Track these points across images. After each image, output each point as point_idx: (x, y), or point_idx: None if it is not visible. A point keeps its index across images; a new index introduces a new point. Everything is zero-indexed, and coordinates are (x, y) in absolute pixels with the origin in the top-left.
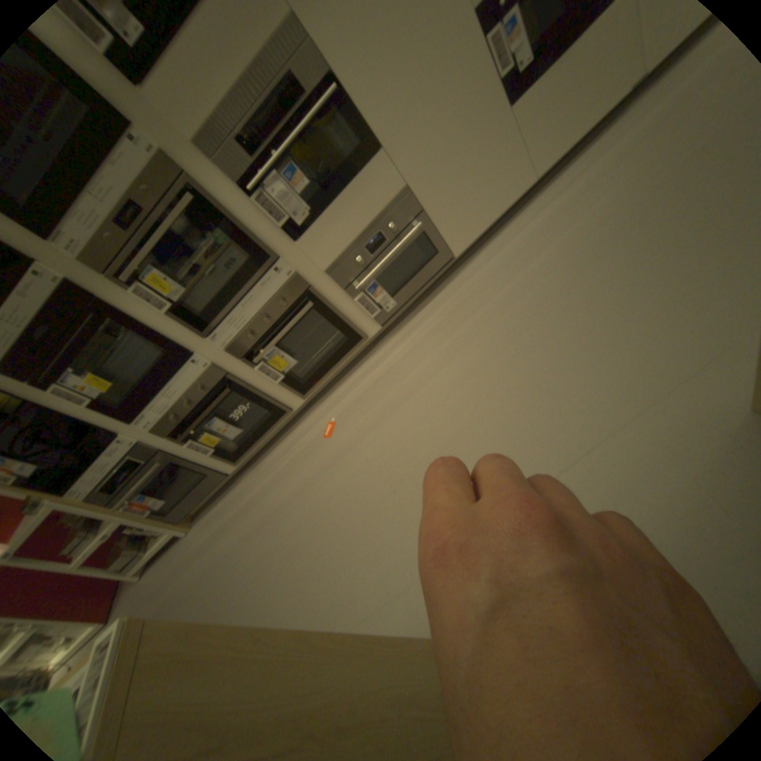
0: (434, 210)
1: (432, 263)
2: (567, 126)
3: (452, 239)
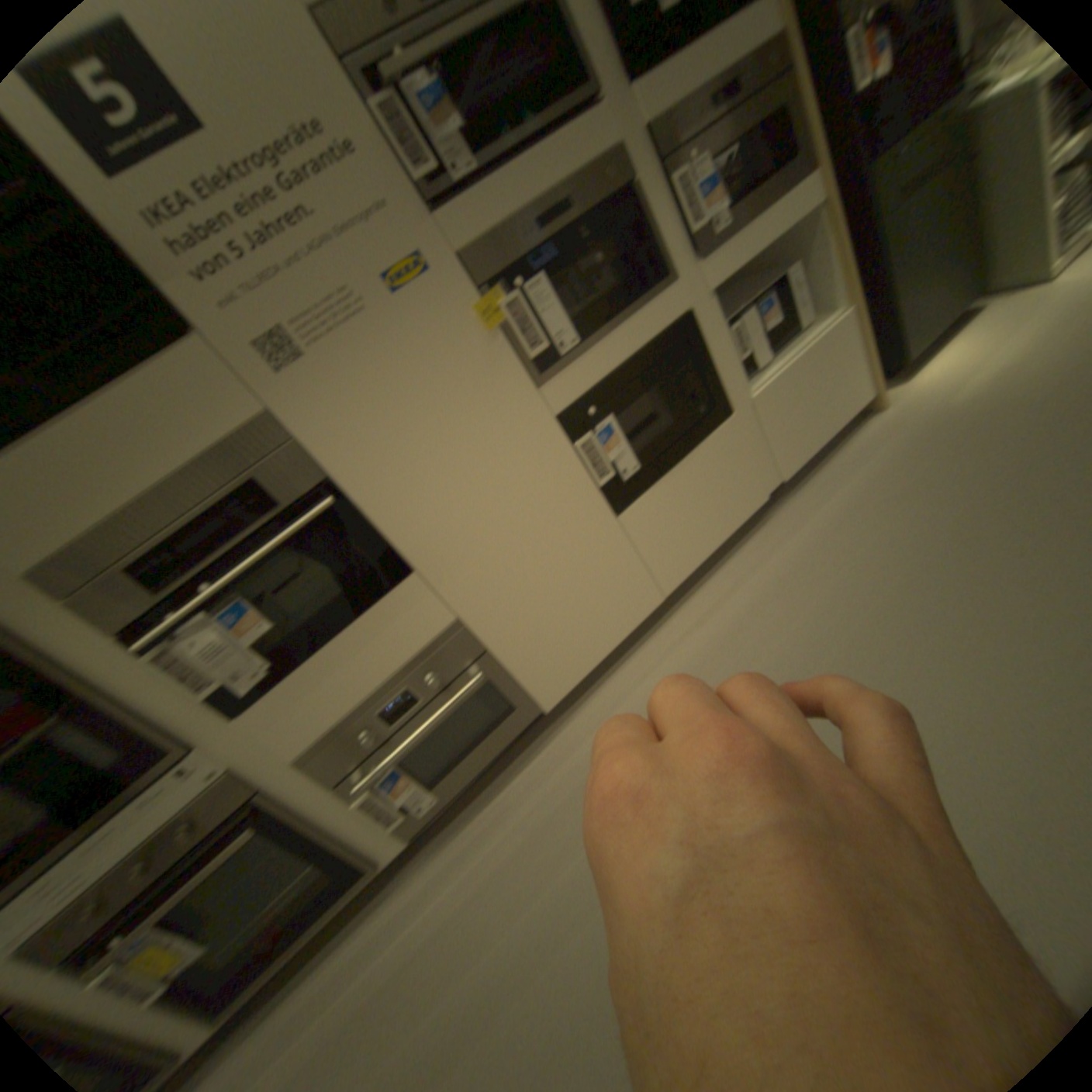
0: (507, 648)
1: (506, 724)
2: (697, 537)
3: (539, 686)
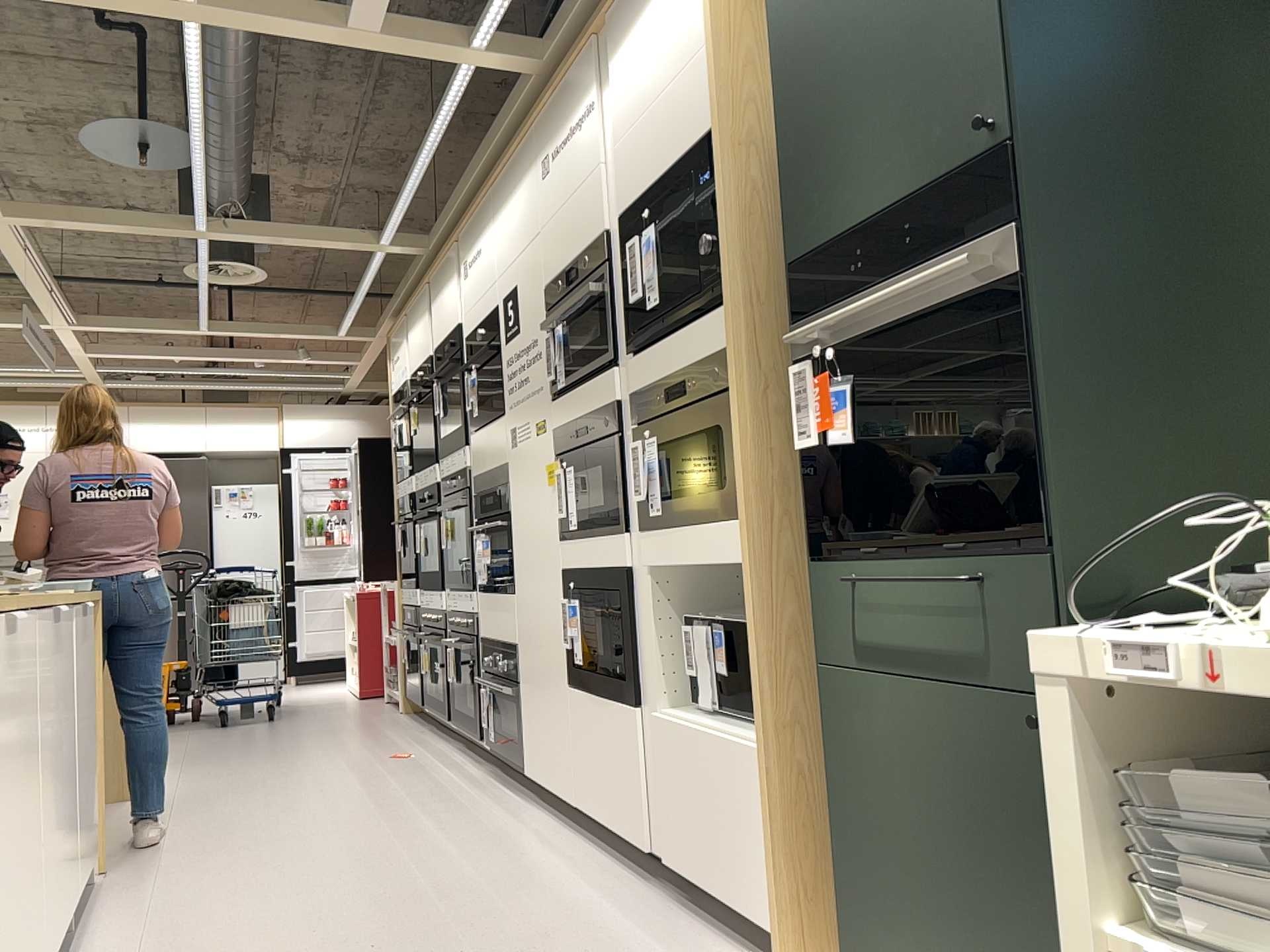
0: (522, 696)
1: (517, 748)
2: (599, 788)
3: (526, 748)
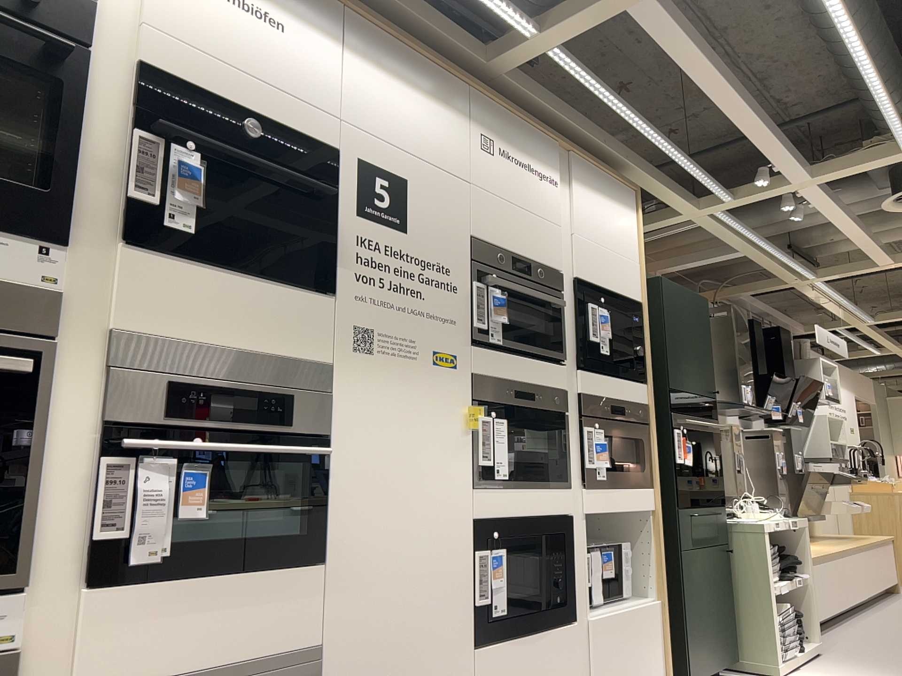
0: None
1: None
2: None
3: None
